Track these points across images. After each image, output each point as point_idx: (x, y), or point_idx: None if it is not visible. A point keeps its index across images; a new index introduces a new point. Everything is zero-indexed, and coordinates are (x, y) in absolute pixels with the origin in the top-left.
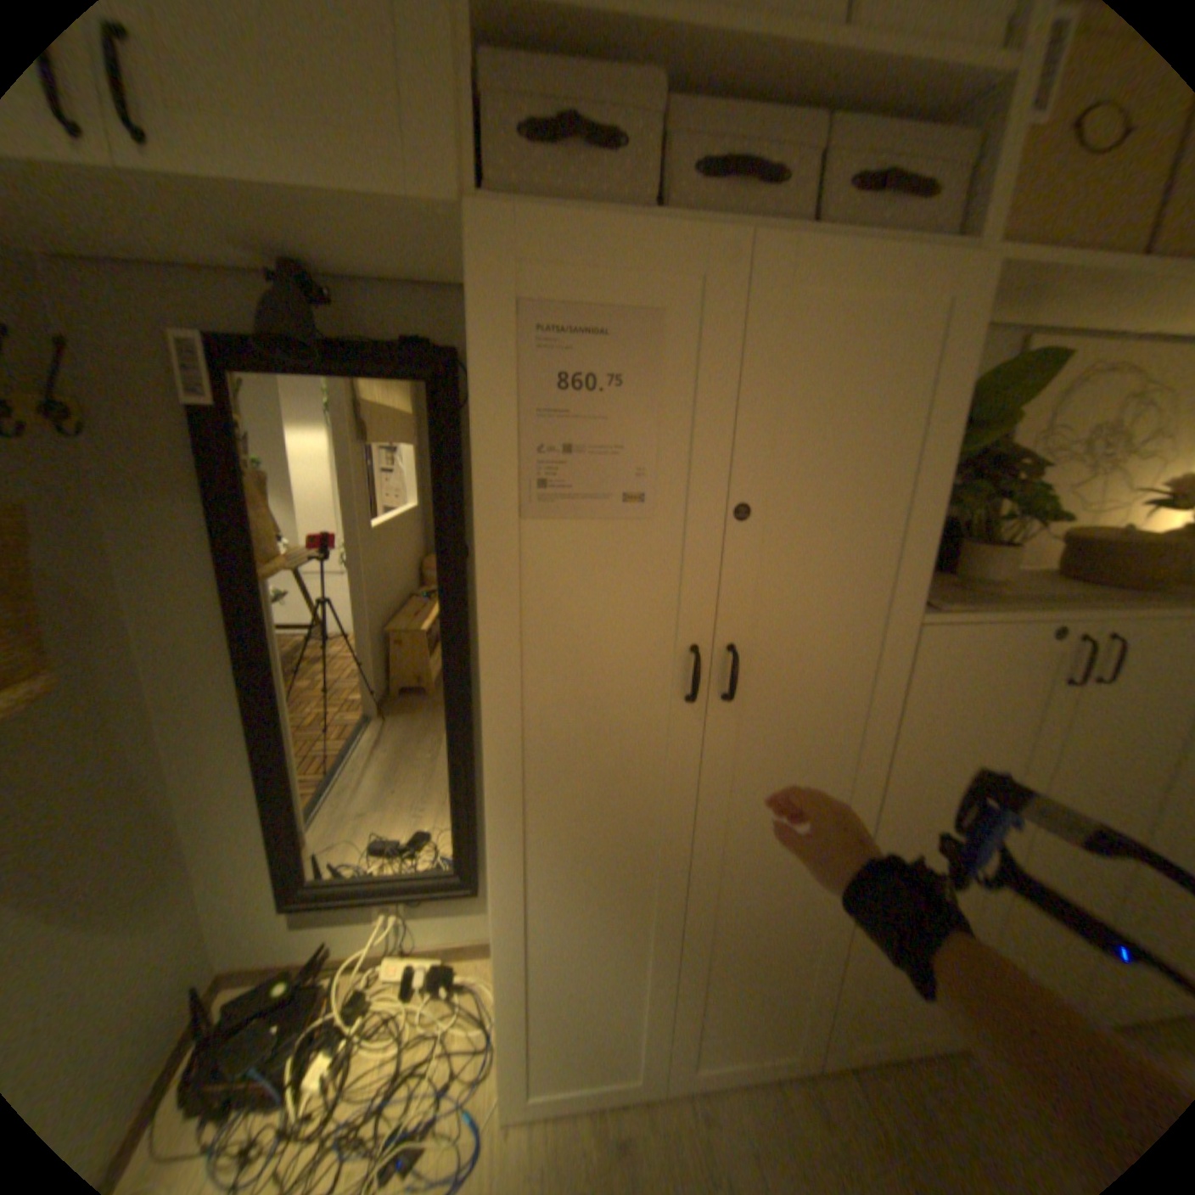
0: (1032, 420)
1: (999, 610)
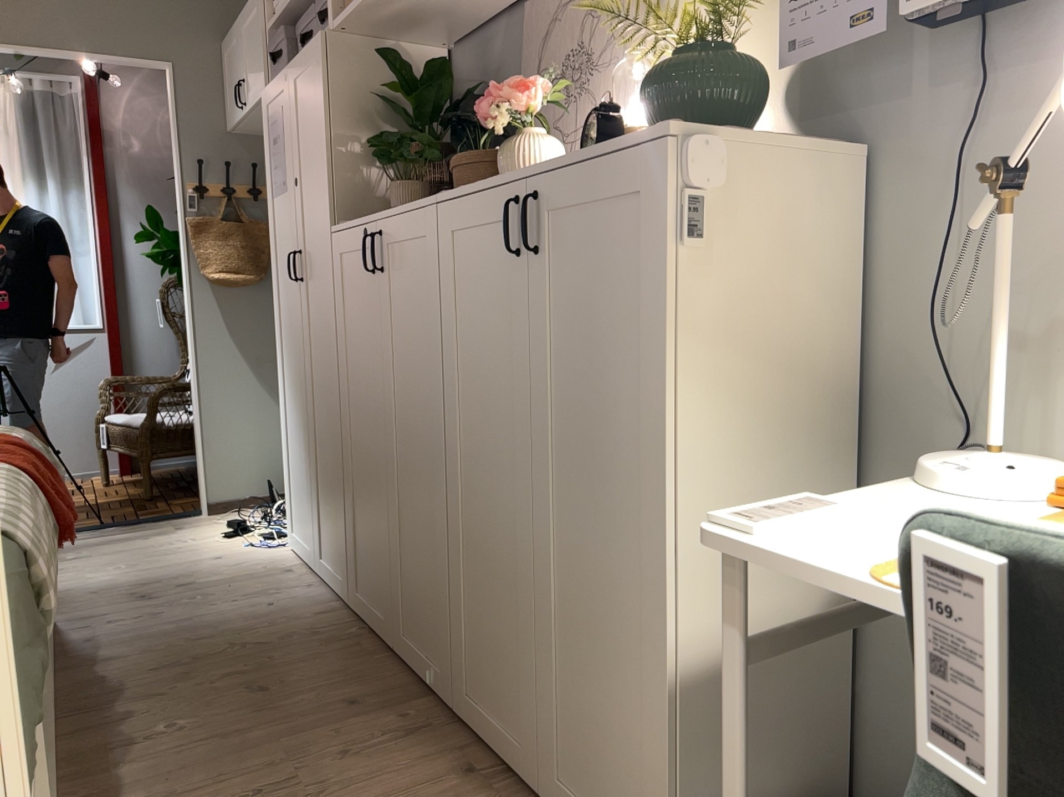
0: (528, 71)
1: (352, 220)
